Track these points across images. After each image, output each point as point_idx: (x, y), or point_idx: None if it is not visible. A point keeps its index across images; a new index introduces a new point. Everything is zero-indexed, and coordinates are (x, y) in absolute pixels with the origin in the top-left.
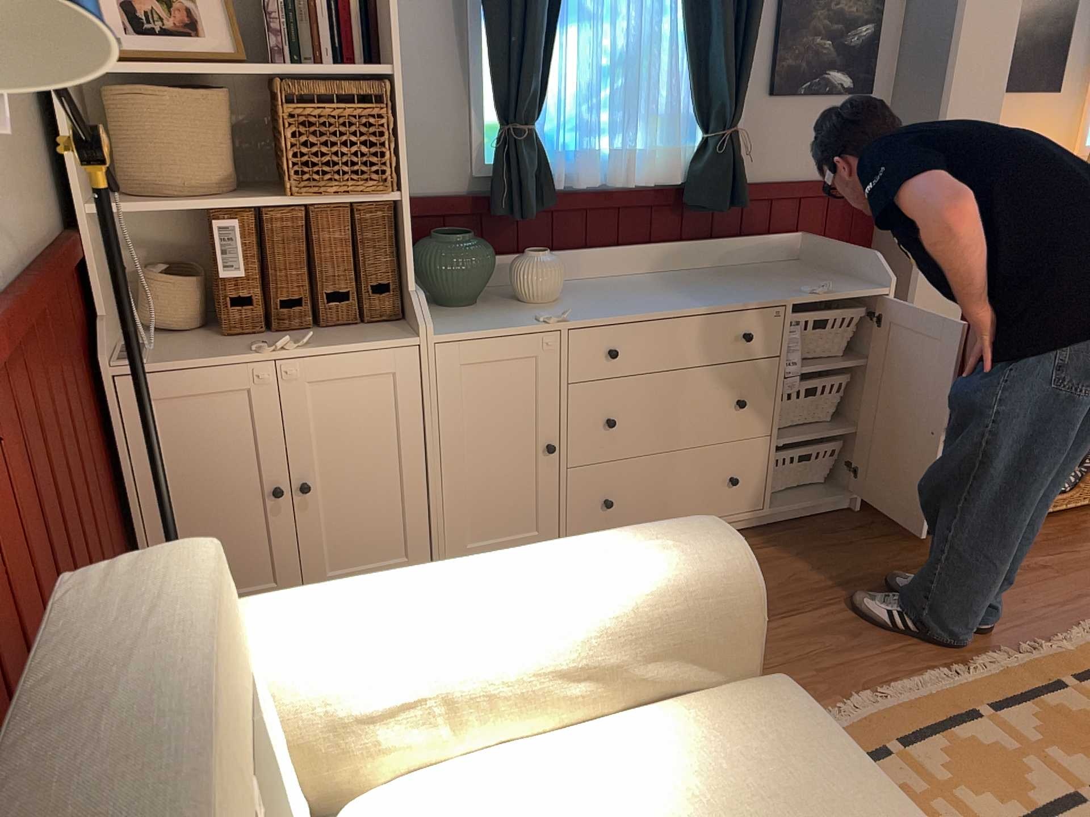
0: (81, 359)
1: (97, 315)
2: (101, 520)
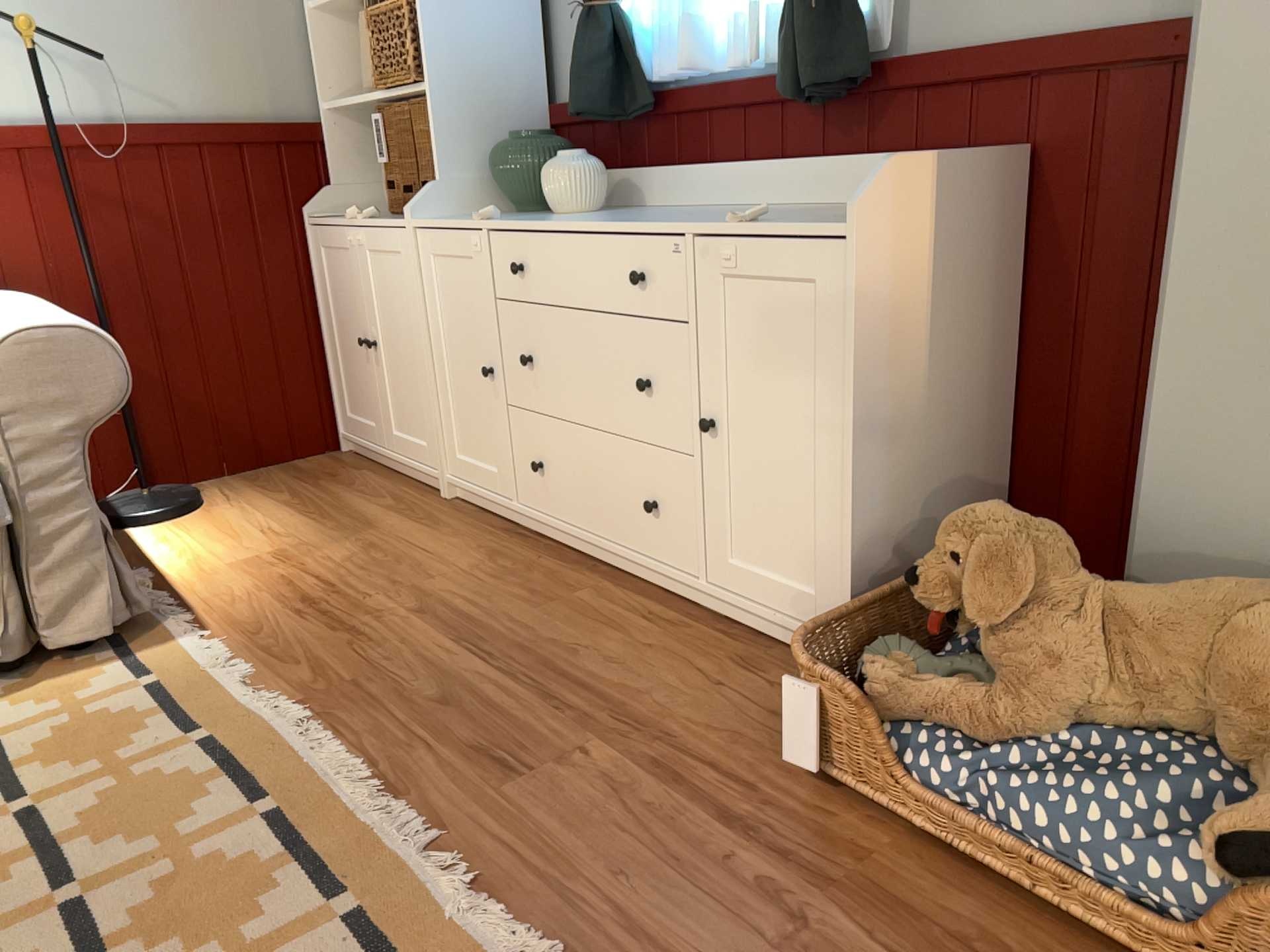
0: (283, 206)
1: (332, 186)
2: (252, 310)
